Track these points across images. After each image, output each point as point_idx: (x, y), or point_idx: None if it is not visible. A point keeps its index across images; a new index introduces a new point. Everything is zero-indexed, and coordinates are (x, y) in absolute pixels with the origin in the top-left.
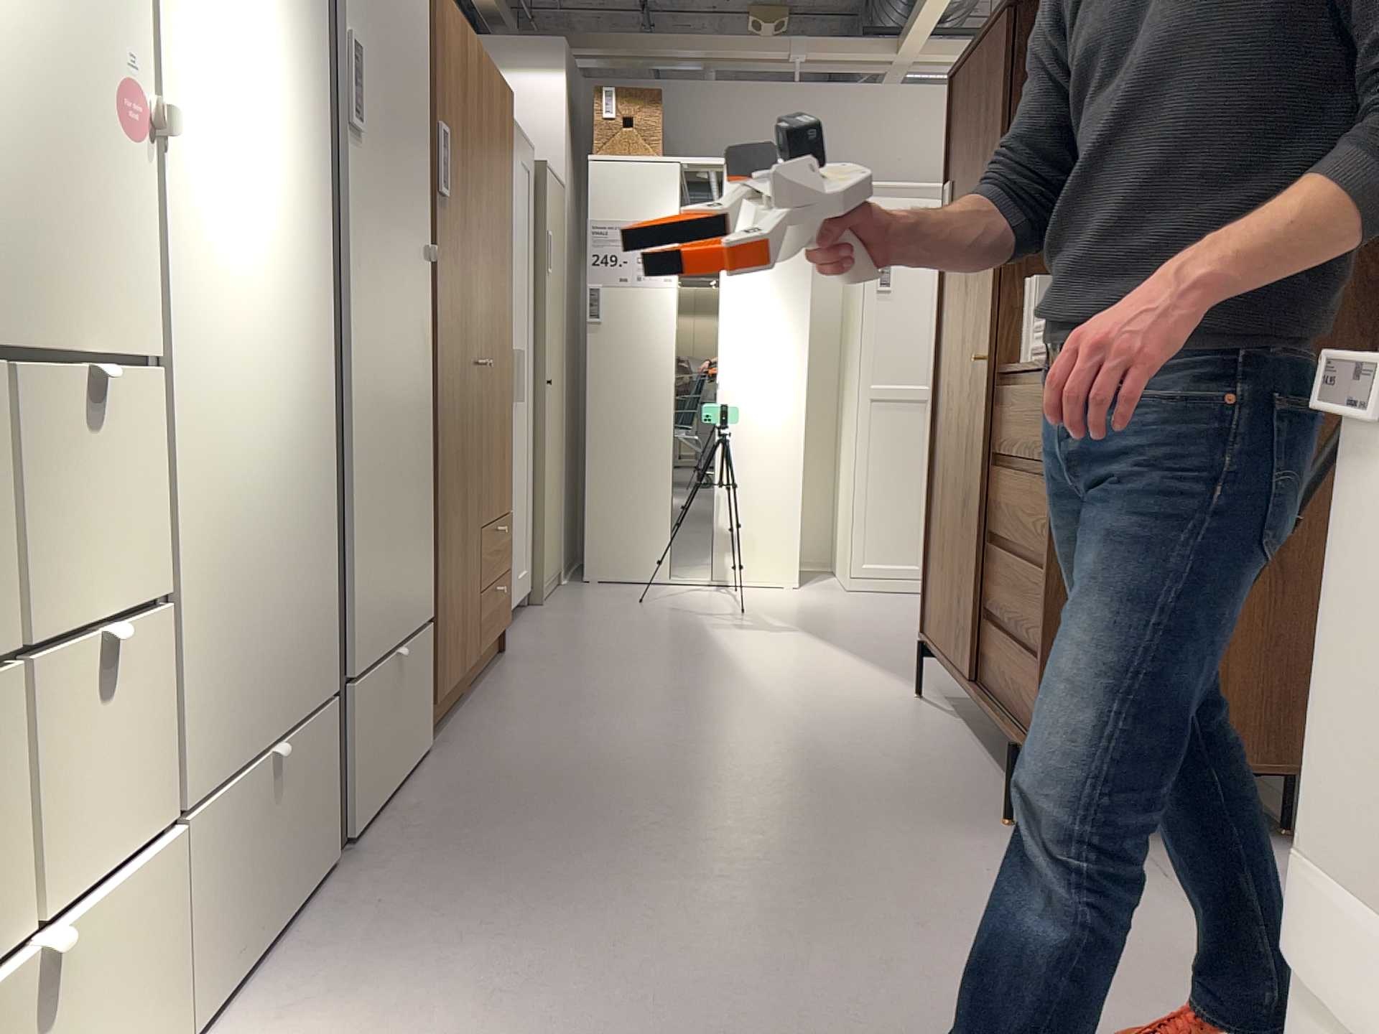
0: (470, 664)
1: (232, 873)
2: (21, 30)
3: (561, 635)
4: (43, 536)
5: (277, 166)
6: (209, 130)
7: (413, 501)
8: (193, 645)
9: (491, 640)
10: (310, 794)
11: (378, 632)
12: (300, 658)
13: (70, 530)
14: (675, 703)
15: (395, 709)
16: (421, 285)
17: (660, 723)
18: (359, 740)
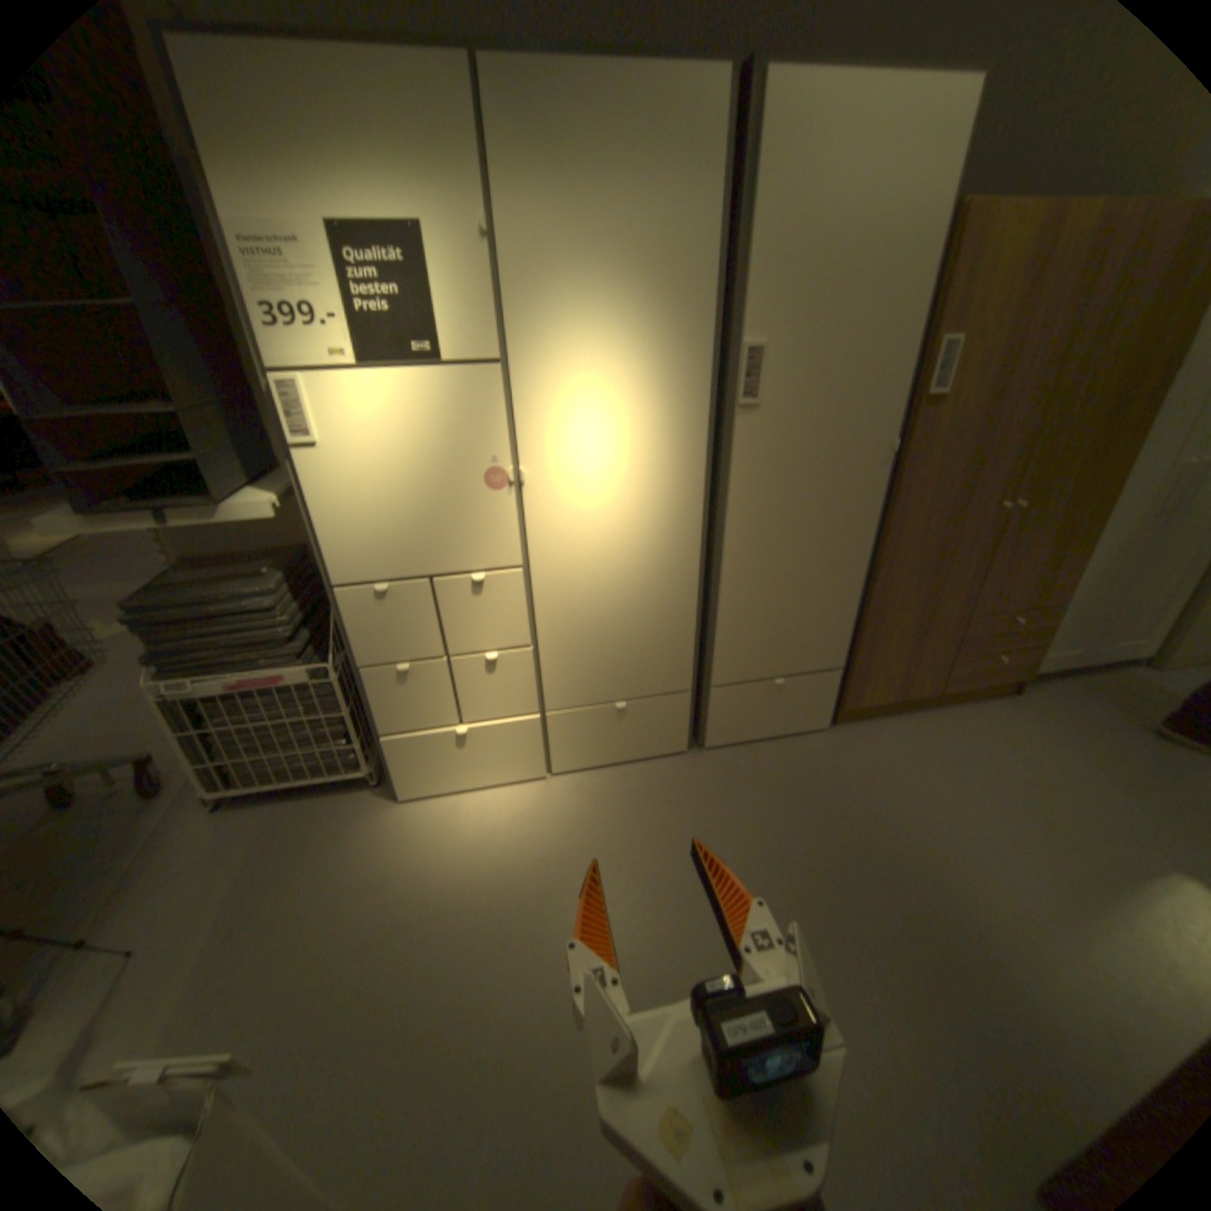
0: (921, 696)
1: (583, 735)
2: (435, 474)
3: (1105, 709)
4: (462, 625)
5: (640, 459)
6: (568, 465)
7: (823, 606)
8: (557, 661)
9: (977, 687)
10: (658, 722)
11: (751, 669)
12: (651, 673)
13: (475, 624)
14: (1050, 824)
15: (772, 705)
16: (873, 472)
17: (993, 826)
18: (719, 711)
